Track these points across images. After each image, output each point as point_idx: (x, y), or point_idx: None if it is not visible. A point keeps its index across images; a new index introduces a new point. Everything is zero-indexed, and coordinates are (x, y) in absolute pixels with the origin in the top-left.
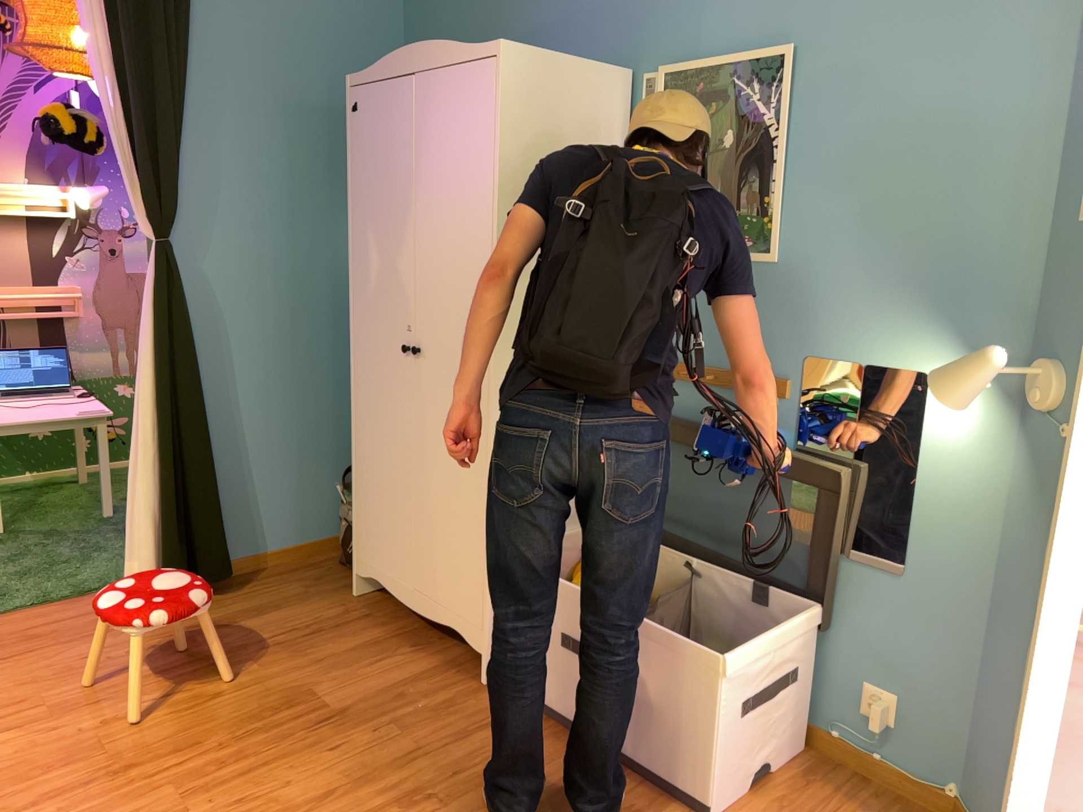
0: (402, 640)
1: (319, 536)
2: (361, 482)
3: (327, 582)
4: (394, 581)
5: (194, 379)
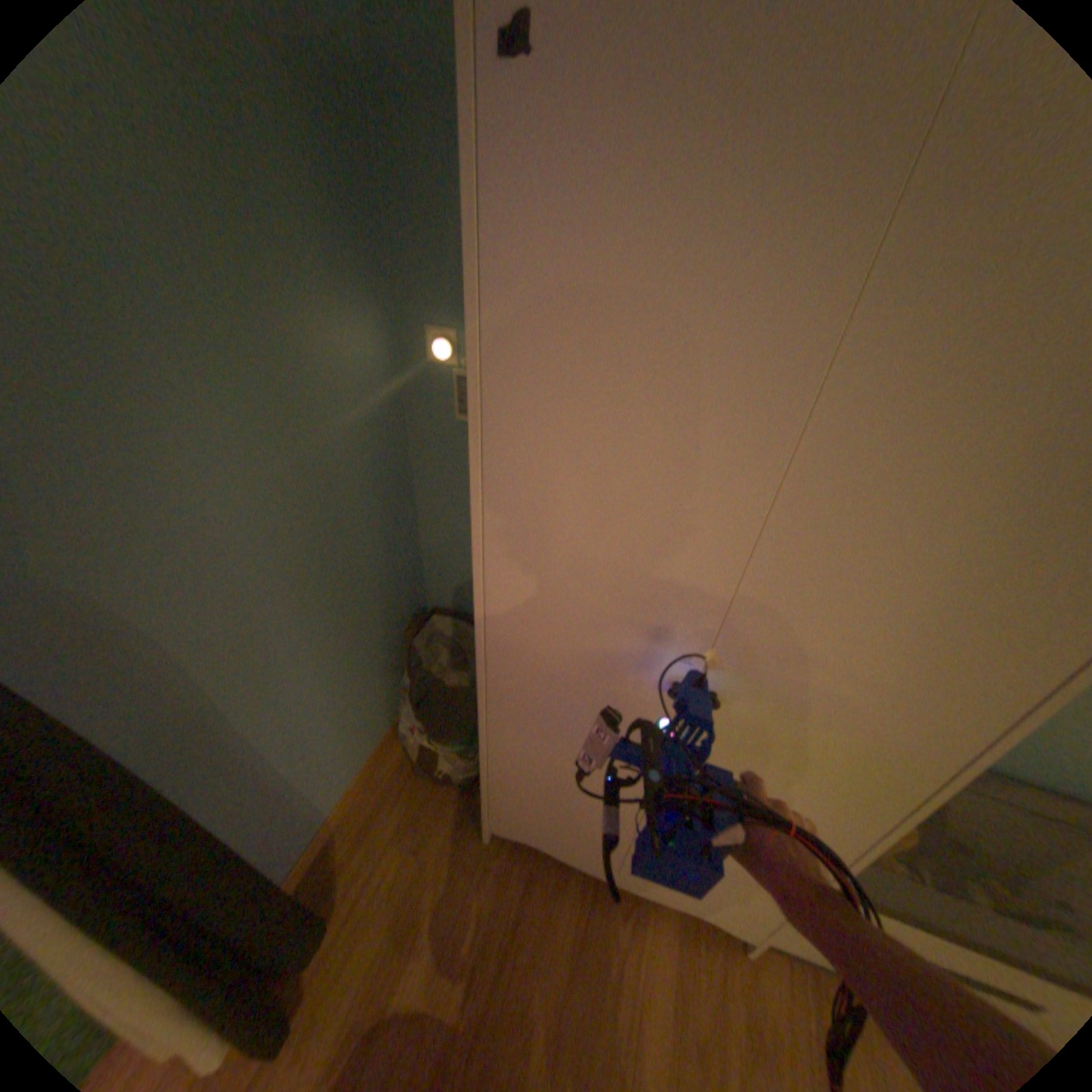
0: (607, 910)
1: (375, 748)
2: (511, 776)
3: (434, 825)
4: (581, 860)
5: (167, 826)
